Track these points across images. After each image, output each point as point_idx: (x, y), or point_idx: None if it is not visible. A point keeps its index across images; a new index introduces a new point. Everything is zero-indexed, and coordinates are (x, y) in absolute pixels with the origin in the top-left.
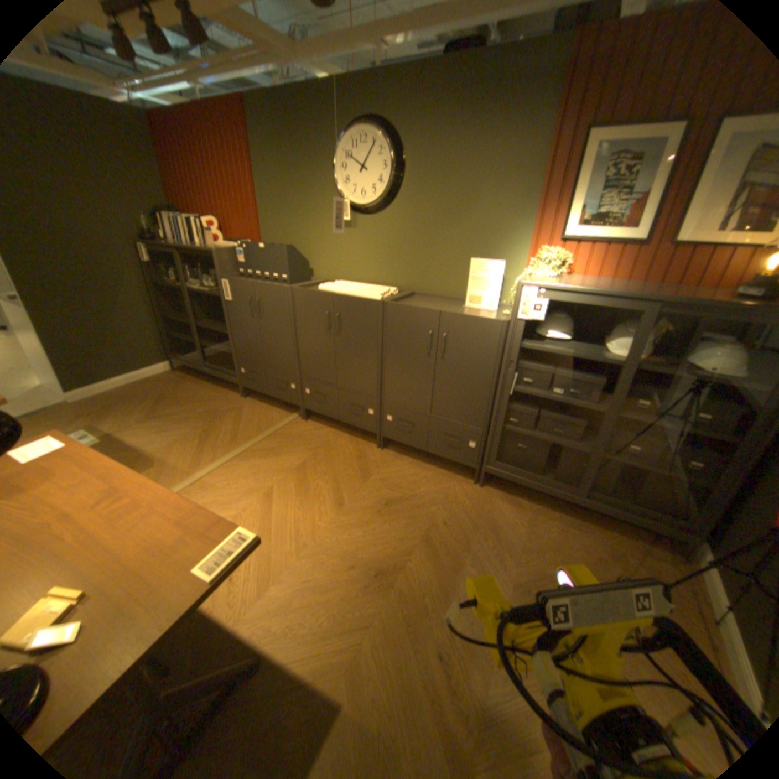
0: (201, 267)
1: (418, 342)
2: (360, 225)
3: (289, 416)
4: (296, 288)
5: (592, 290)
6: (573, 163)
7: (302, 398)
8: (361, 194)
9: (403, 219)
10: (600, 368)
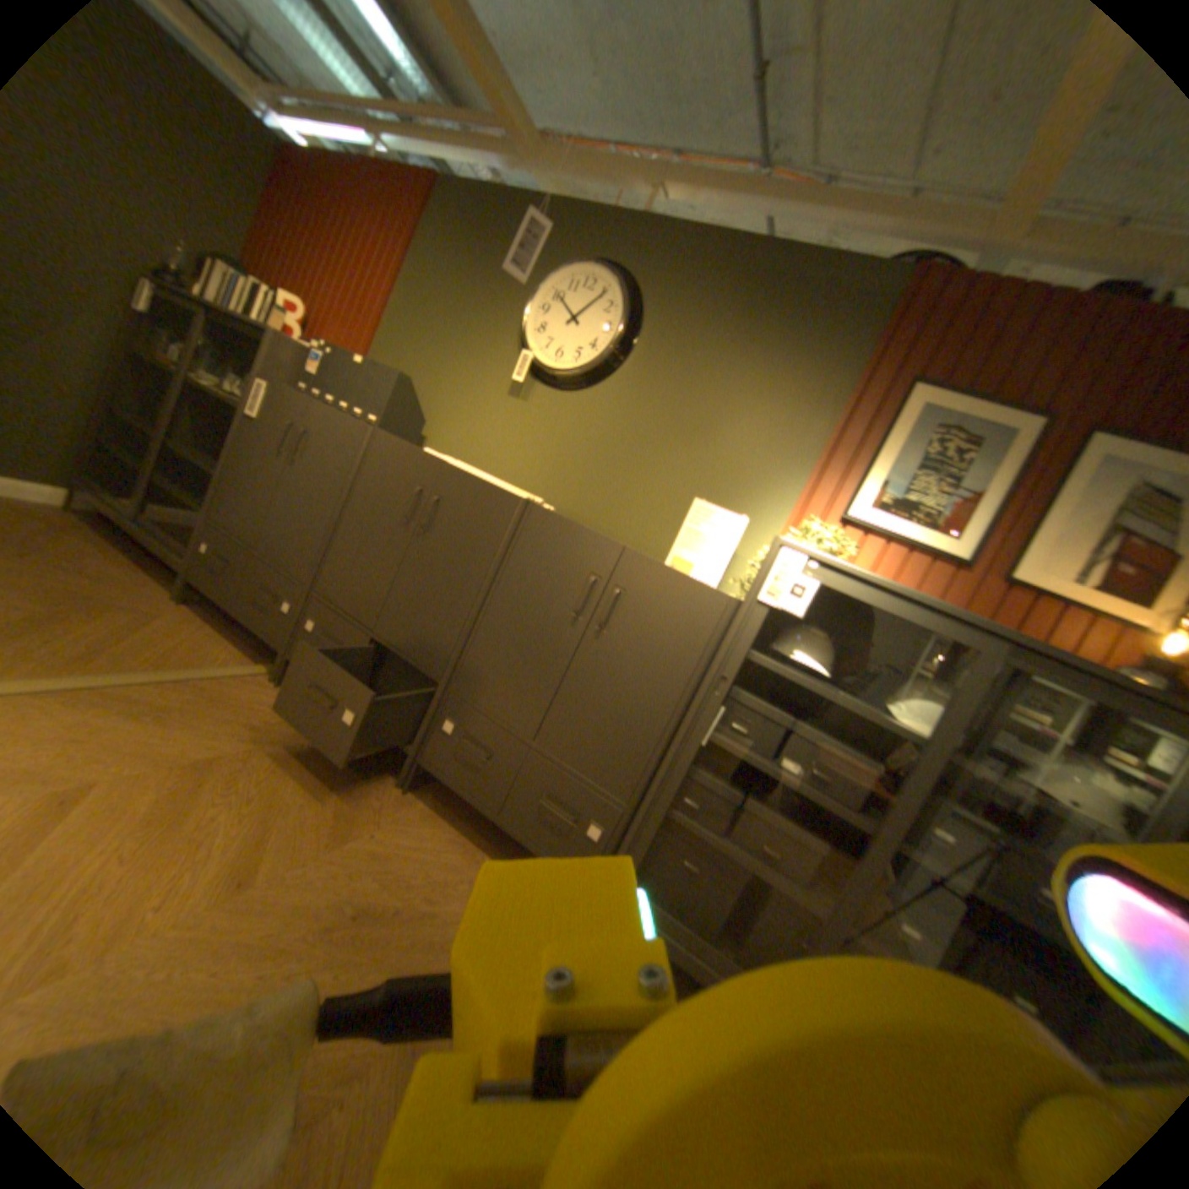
0: (236, 368)
1: (564, 588)
2: (534, 396)
3: (247, 663)
4: (382, 433)
5: (899, 584)
6: (882, 415)
7: (293, 636)
8: (554, 351)
9: (604, 409)
10: (866, 746)
